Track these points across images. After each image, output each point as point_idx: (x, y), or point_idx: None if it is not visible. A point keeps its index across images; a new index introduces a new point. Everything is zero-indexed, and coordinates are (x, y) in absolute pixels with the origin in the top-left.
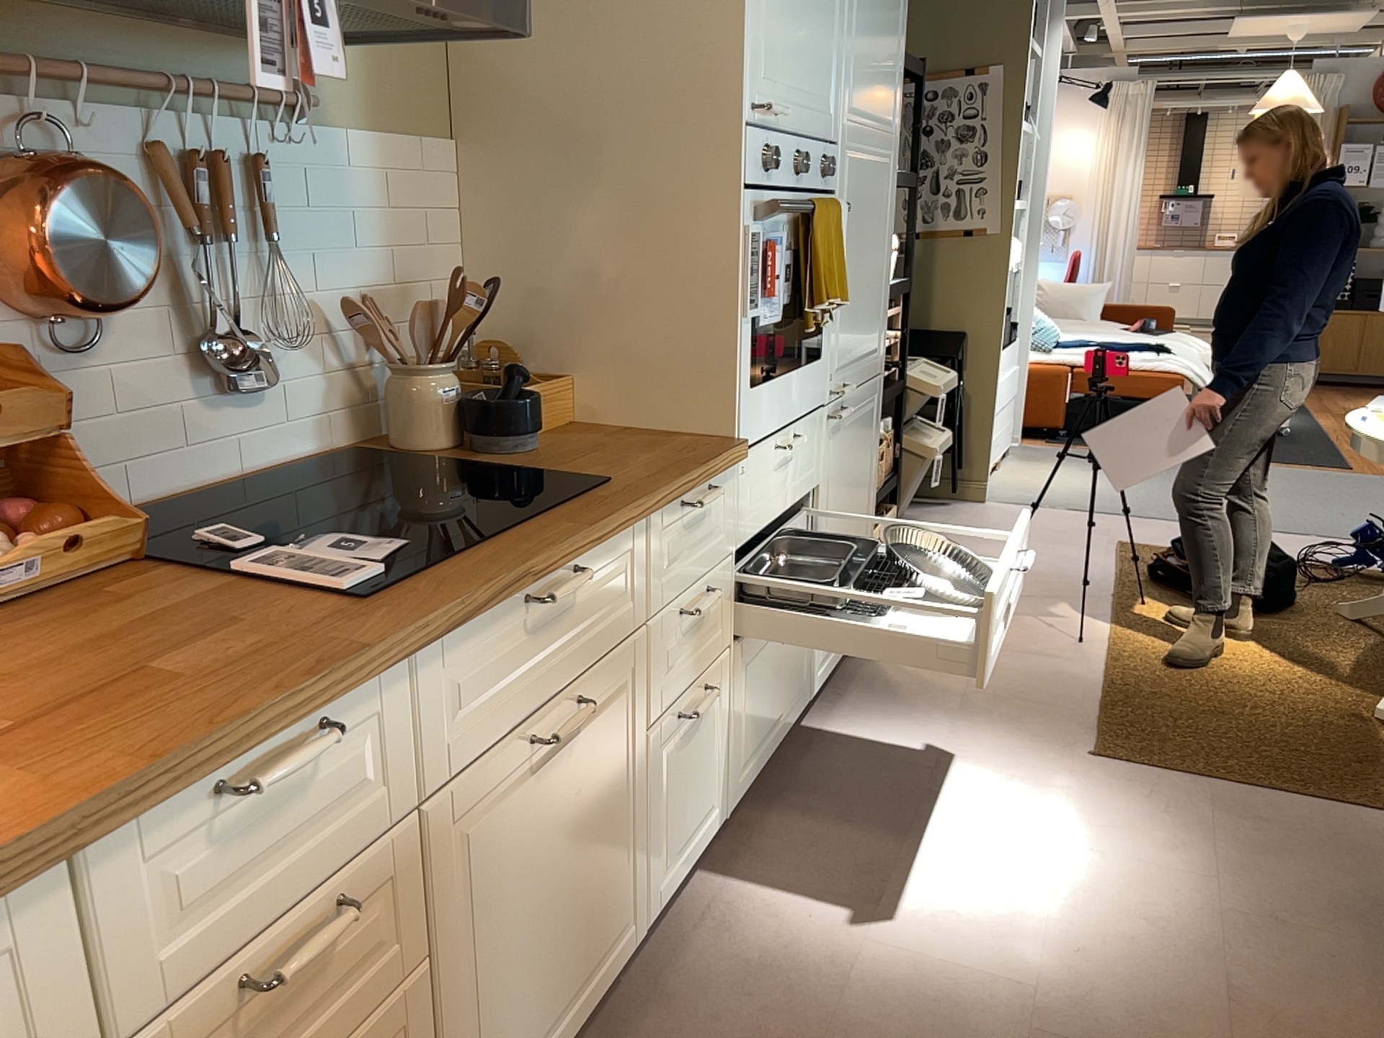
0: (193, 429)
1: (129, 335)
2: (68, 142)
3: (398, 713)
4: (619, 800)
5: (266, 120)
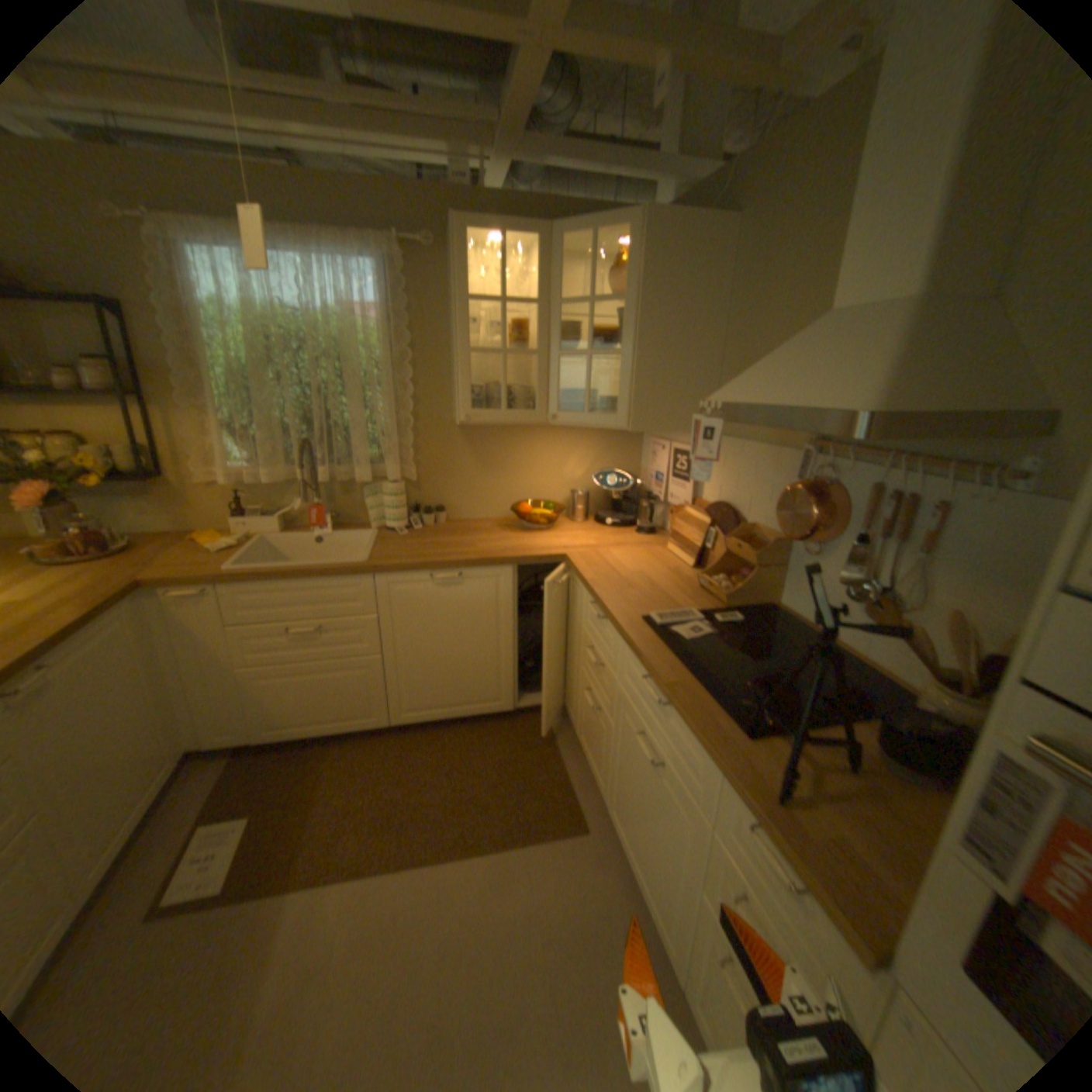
0: (851, 619)
1: (839, 561)
2: (844, 477)
3: (619, 645)
4: (678, 872)
5: (979, 483)
